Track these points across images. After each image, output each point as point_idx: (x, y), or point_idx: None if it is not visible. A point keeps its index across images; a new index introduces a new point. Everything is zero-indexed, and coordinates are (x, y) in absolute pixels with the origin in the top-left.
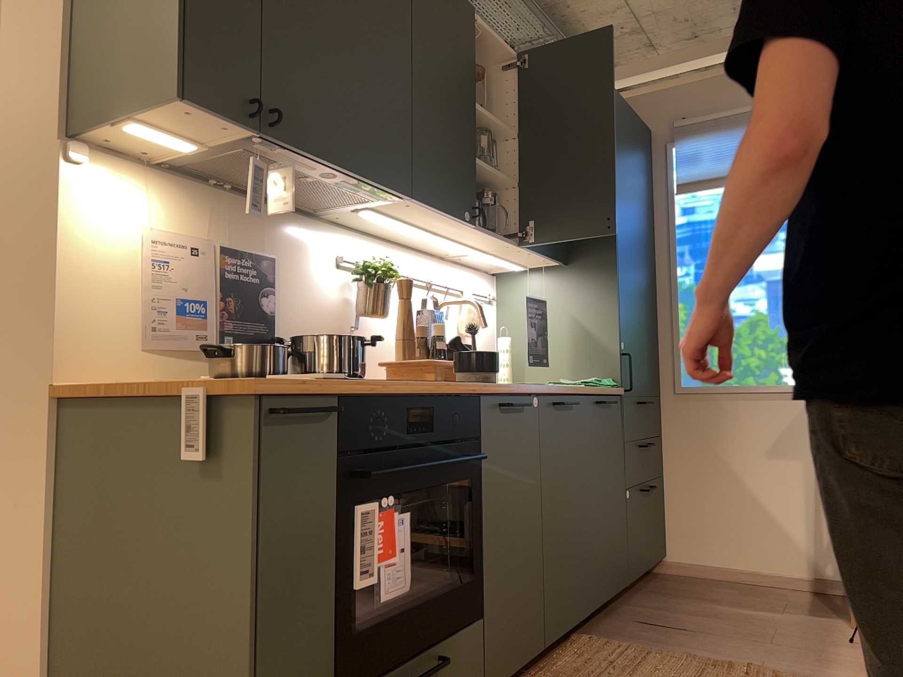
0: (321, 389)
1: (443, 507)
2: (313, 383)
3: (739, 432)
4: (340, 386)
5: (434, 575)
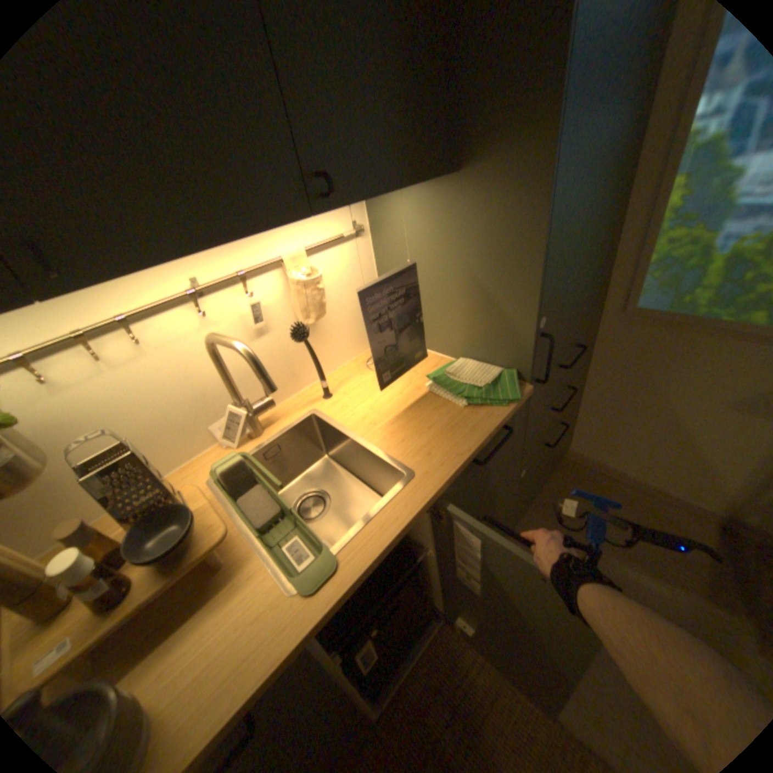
0: None
1: None
2: None
3: (701, 374)
4: None
5: None
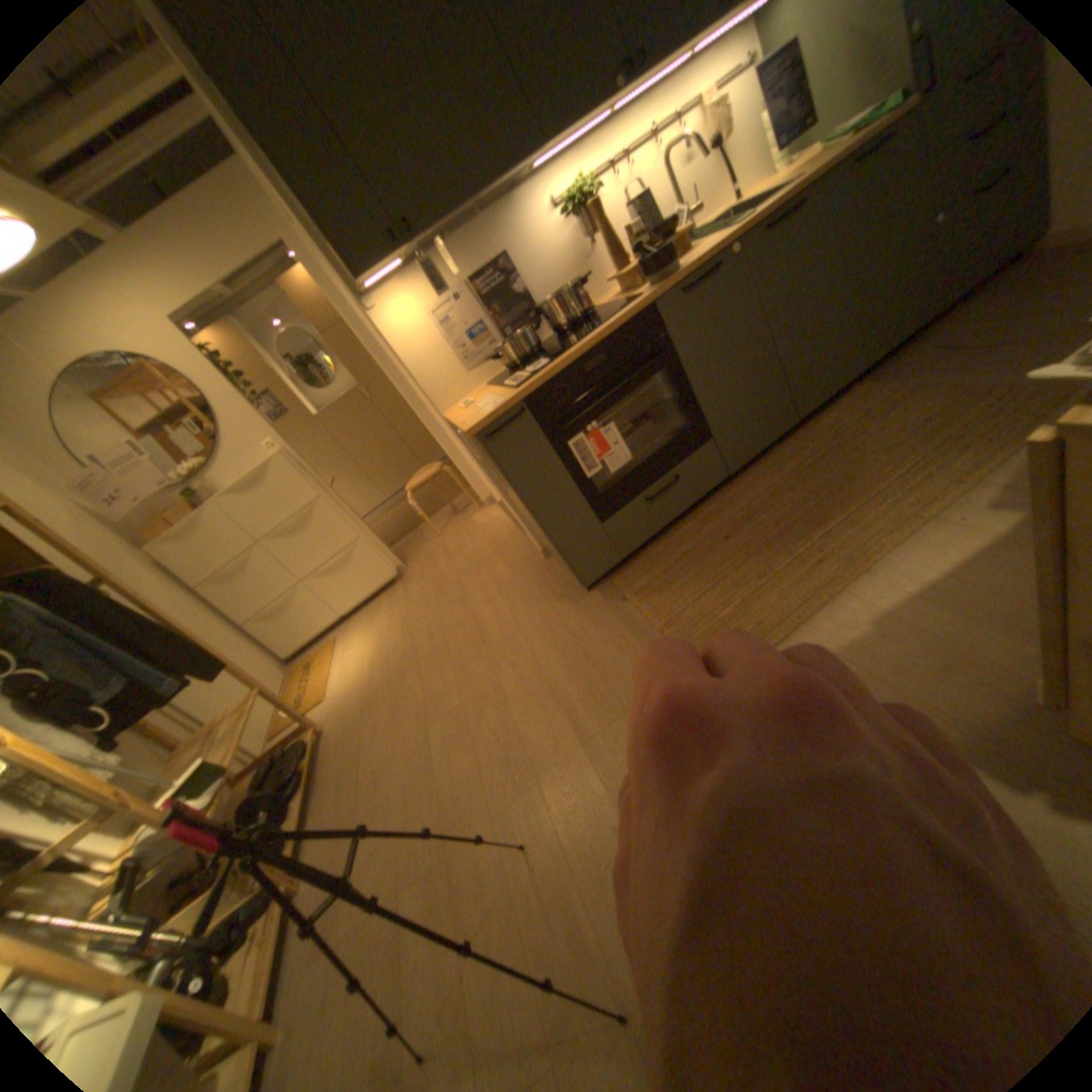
0: (506, 405)
1: (660, 383)
2: (505, 400)
3: None
4: (517, 395)
5: (672, 421)
